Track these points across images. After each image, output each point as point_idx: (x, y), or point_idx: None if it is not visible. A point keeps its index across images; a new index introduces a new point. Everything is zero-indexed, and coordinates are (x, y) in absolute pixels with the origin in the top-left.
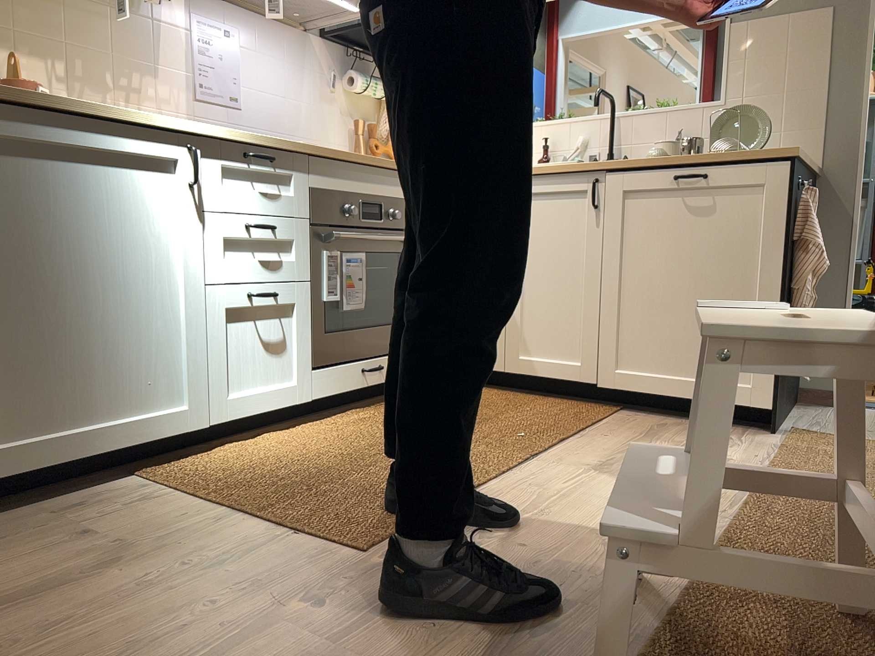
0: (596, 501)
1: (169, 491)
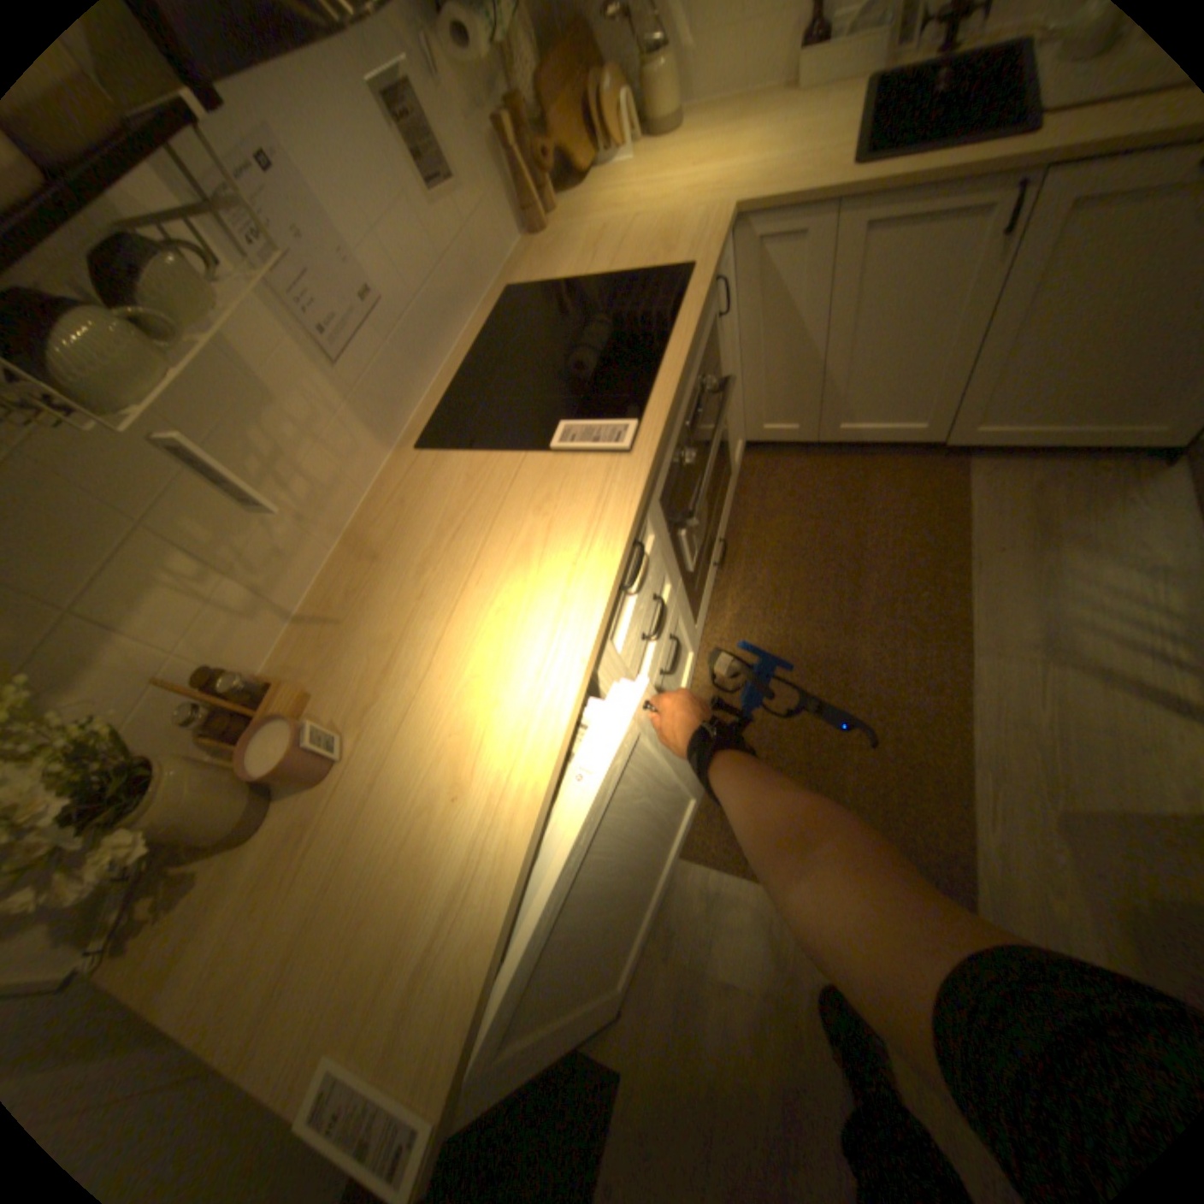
0: (1100, 742)
1: (725, 886)
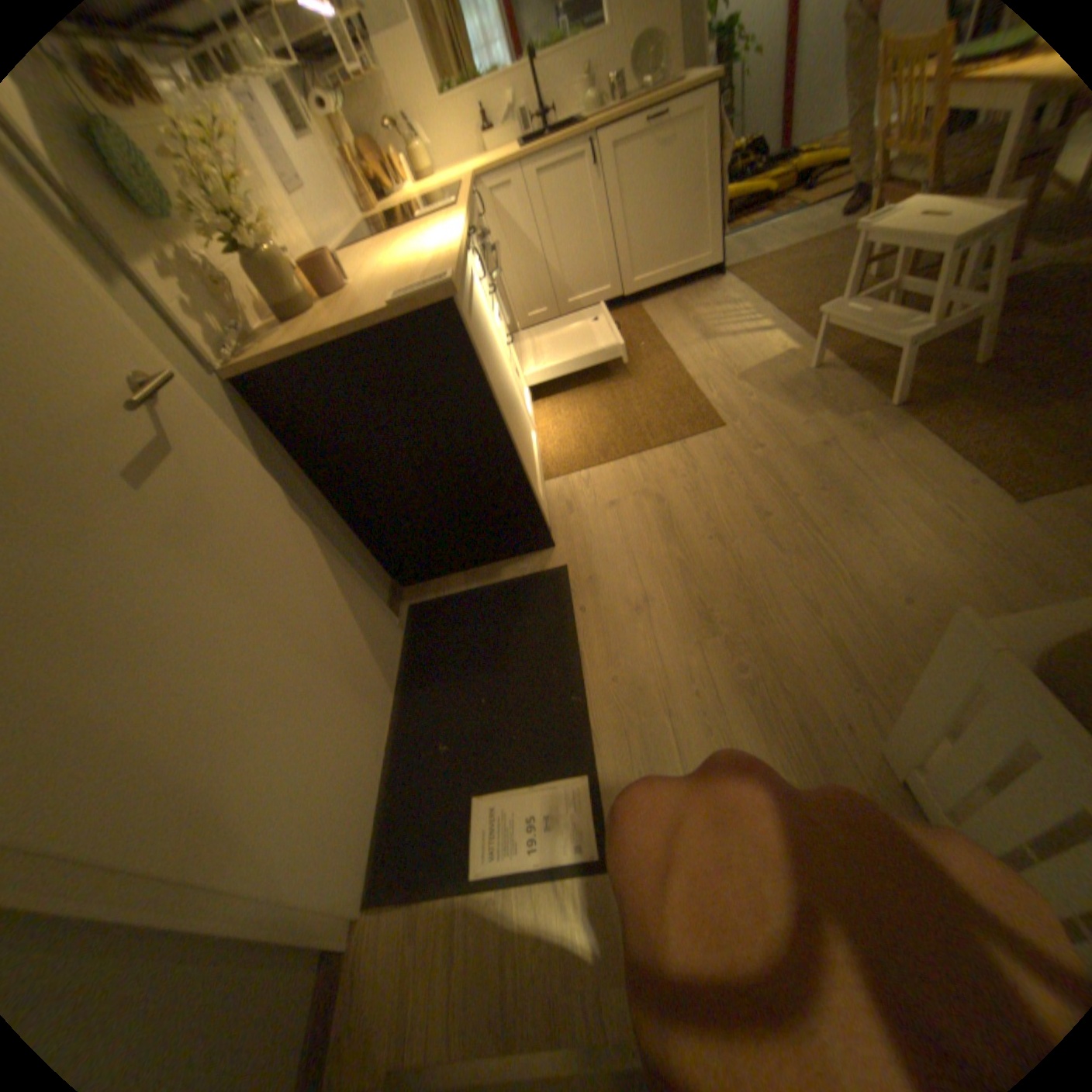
0: (741, 349)
1: (591, 468)
